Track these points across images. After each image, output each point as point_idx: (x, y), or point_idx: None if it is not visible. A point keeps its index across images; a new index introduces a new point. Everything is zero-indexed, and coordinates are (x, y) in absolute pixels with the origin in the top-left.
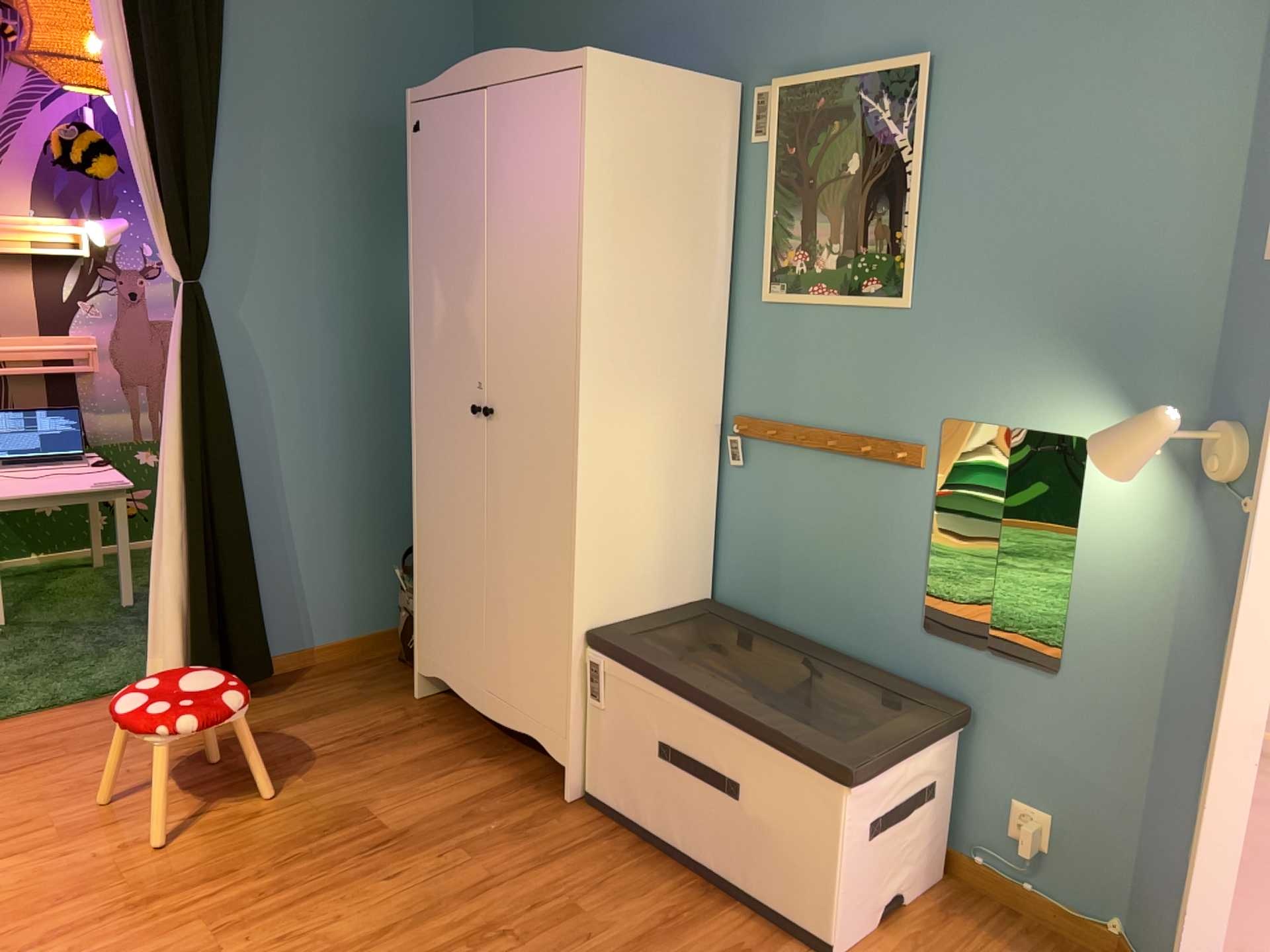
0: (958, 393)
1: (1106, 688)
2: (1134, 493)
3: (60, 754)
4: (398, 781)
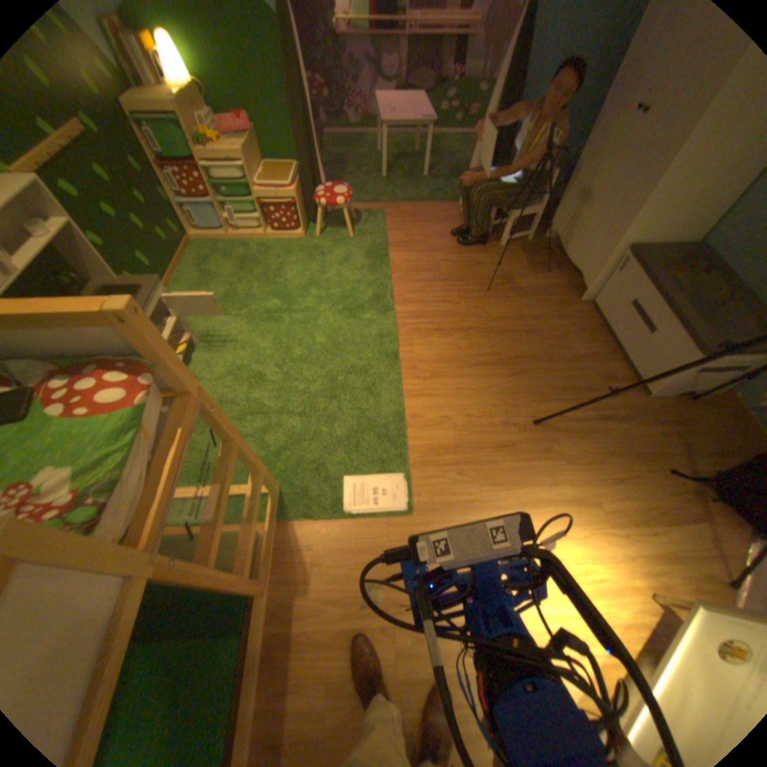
0: None
1: None
2: None
3: (430, 223)
4: (525, 271)
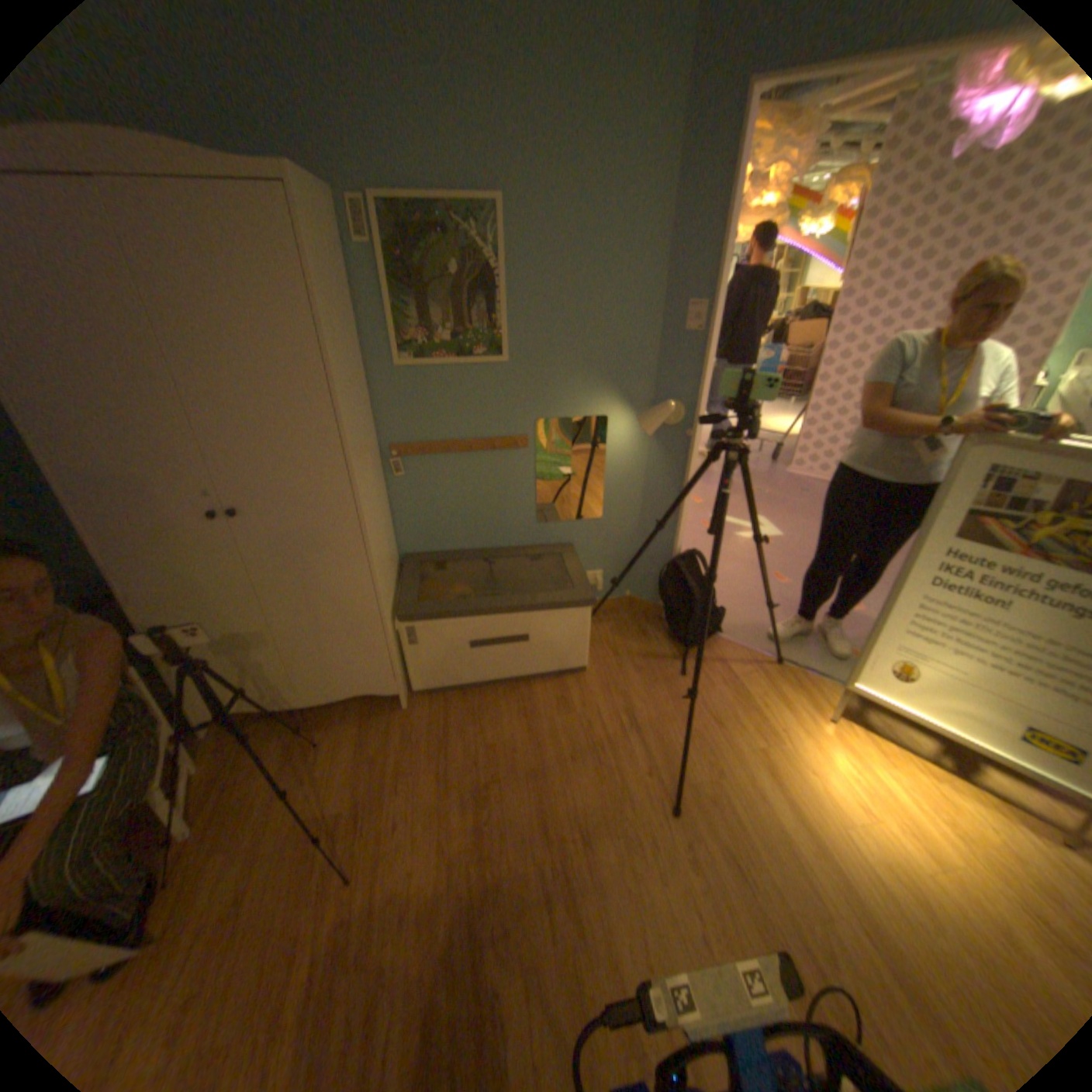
0: (542, 407)
1: (620, 516)
2: (627, 437)
3: None
4: (296, 787)
